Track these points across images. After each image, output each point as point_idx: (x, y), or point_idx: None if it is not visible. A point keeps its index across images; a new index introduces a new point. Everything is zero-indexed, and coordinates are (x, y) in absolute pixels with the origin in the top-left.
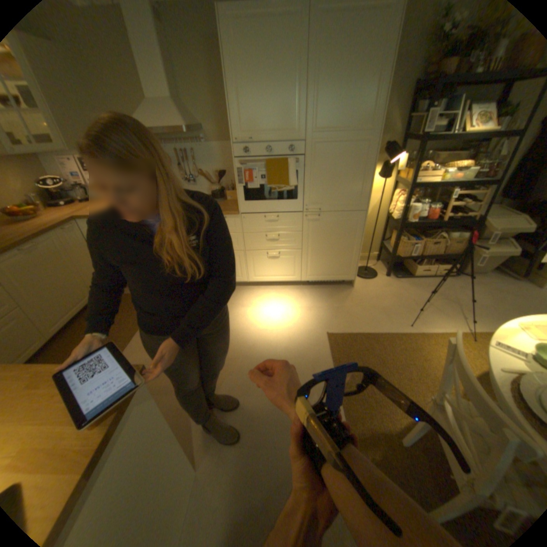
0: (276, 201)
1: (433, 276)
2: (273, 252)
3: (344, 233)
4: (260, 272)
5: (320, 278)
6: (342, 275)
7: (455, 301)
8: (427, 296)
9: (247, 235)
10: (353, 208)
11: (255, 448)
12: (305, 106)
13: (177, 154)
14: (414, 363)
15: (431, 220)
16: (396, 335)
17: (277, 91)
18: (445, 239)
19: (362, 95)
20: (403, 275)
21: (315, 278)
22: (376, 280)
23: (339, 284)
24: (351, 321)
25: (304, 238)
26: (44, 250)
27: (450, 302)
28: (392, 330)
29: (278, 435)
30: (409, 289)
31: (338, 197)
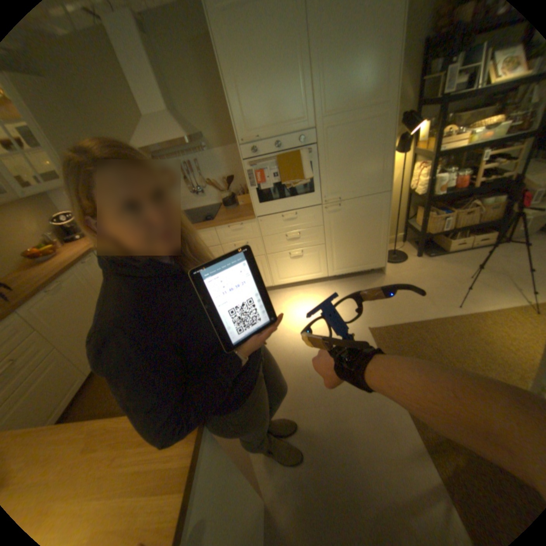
0: (292, 197)
1: (470, 249)
2: (295, 251)
3: (369, 218)
4: (284, 274)
5: (348, 270)
6: (371, 263)
7: (501, 272)
8: (468, 271)
9: (266, 238)
10: (376, 190)
11: (321, 467)
12: (311, 90)
13: (181, 167)
14: (475, 348)
15: (461, 189)
16: (446, 319)
17: (279, 80)
18: (479, 206)
19: (372, 65)
20: (435, 253)
21: (343, 271)
22: (407, 263)
23: (369, 273)
24: (392, 311)
25: (327, 231)
26: (68, 287)
27: (497, 274)
28: (440, 315)
29: (343, 448)
30: (446, 267)
31: (358, 182)
